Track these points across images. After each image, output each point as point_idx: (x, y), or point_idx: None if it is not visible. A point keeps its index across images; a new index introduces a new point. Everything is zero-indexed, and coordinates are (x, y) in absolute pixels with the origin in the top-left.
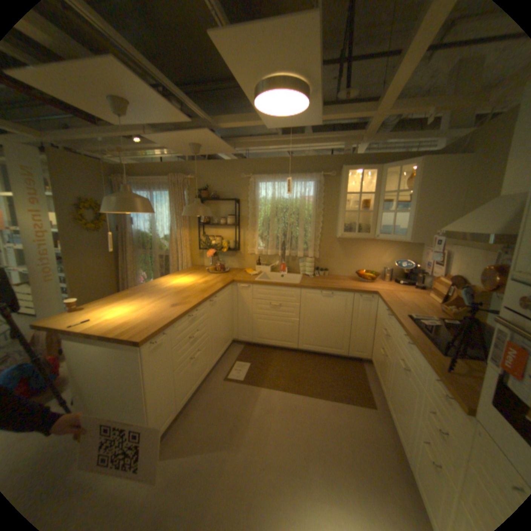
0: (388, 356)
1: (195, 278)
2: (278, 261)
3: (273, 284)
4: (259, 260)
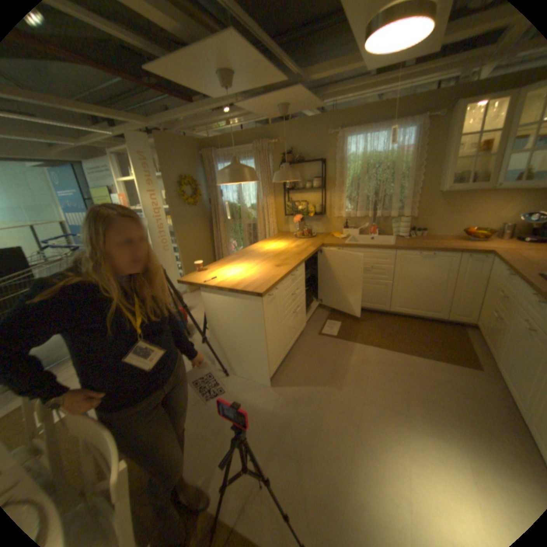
0: (503, 319)
1: (285, 242)
2: (368, 223)
3: (365, 246)
4: (346, 223)
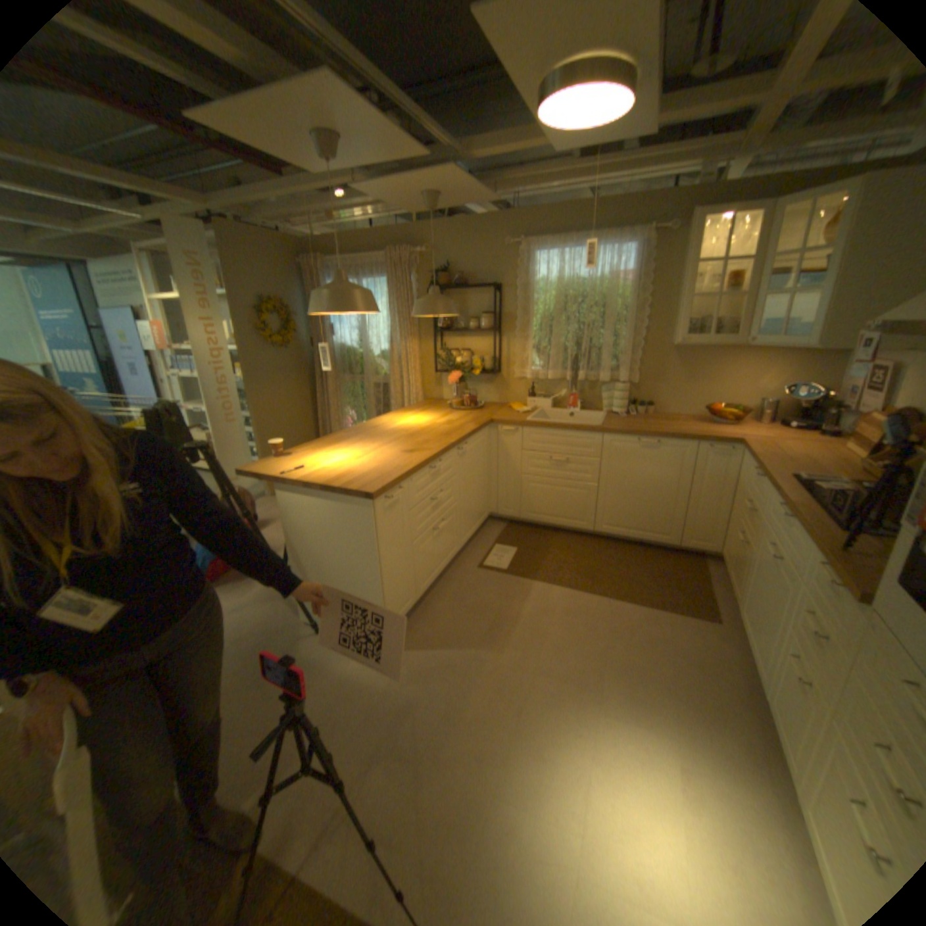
0: (749, 544)
1: (431, 416)
2: (565, 390)
3: (557, 426)
4: (532, 389)
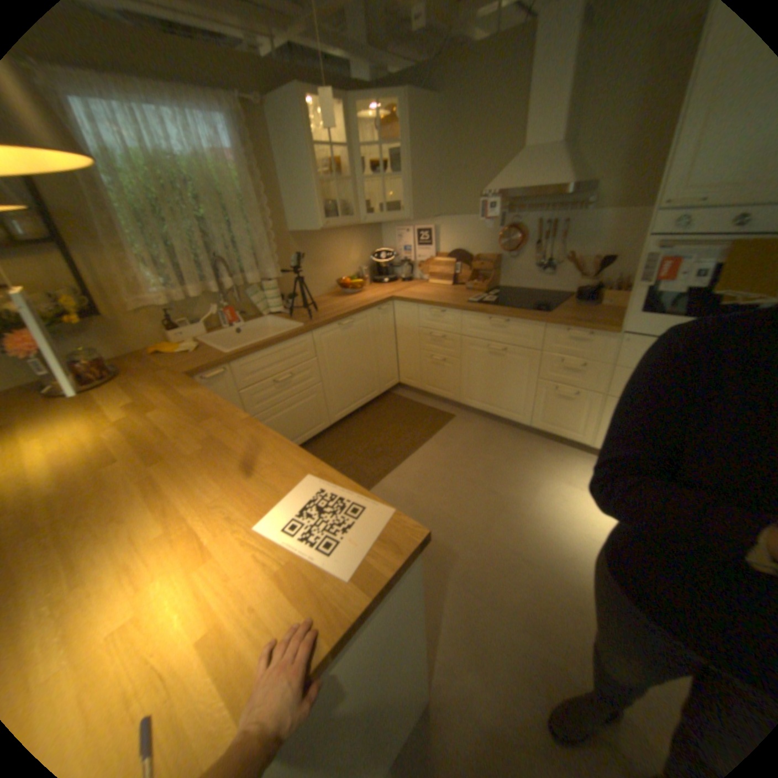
0: (446, 359)
1: (63, 425)
2: (213, 307)
3: (268, 344)
4: (167, 320)
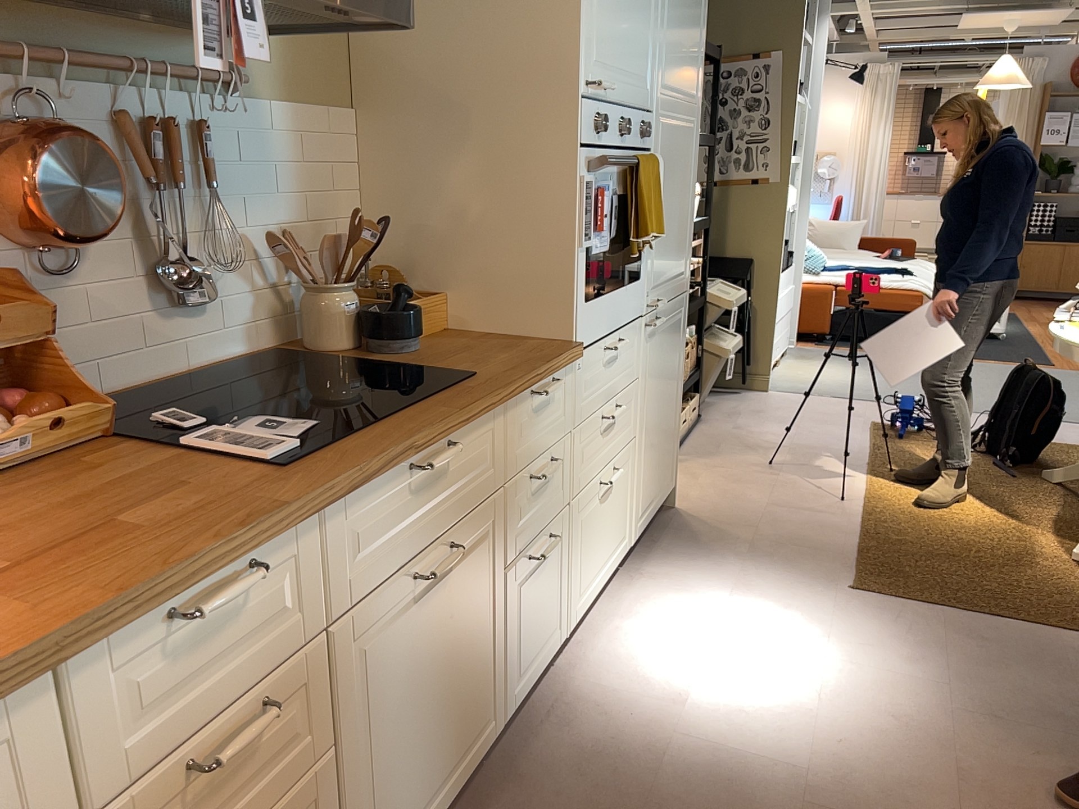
0: None
1: None
2: None
3: None
4: None
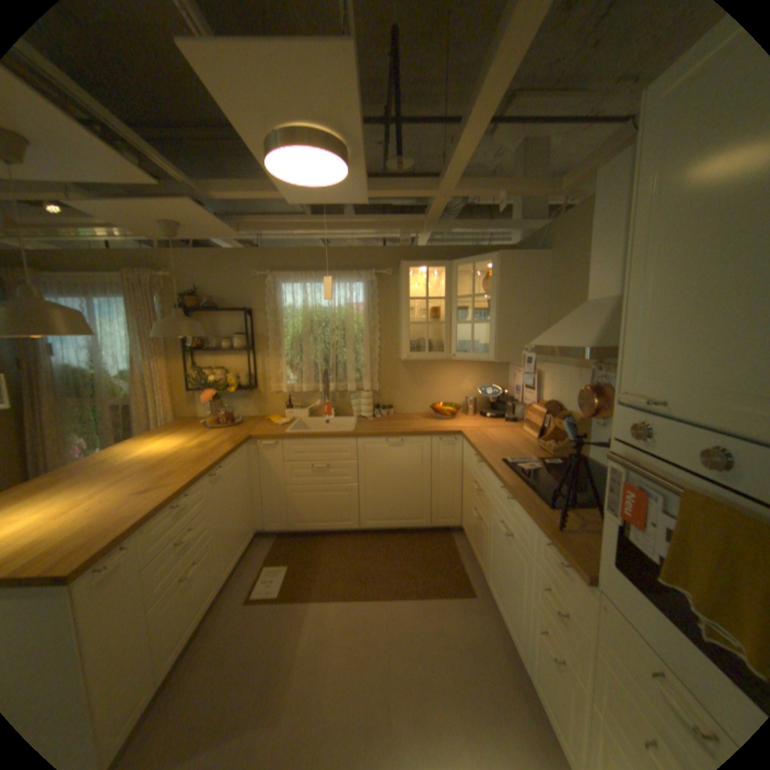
0: (482, 520)
1: (181, 439)
2: (320, 400)
3: (315, 436)
4: (290, 401)
